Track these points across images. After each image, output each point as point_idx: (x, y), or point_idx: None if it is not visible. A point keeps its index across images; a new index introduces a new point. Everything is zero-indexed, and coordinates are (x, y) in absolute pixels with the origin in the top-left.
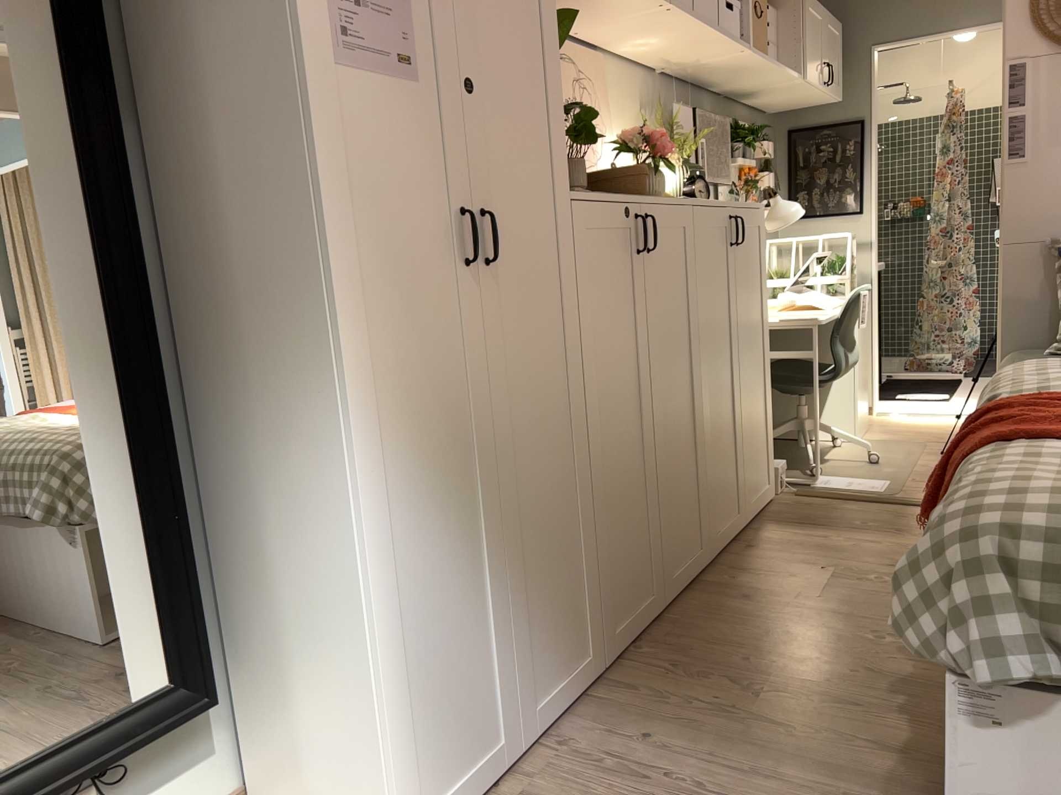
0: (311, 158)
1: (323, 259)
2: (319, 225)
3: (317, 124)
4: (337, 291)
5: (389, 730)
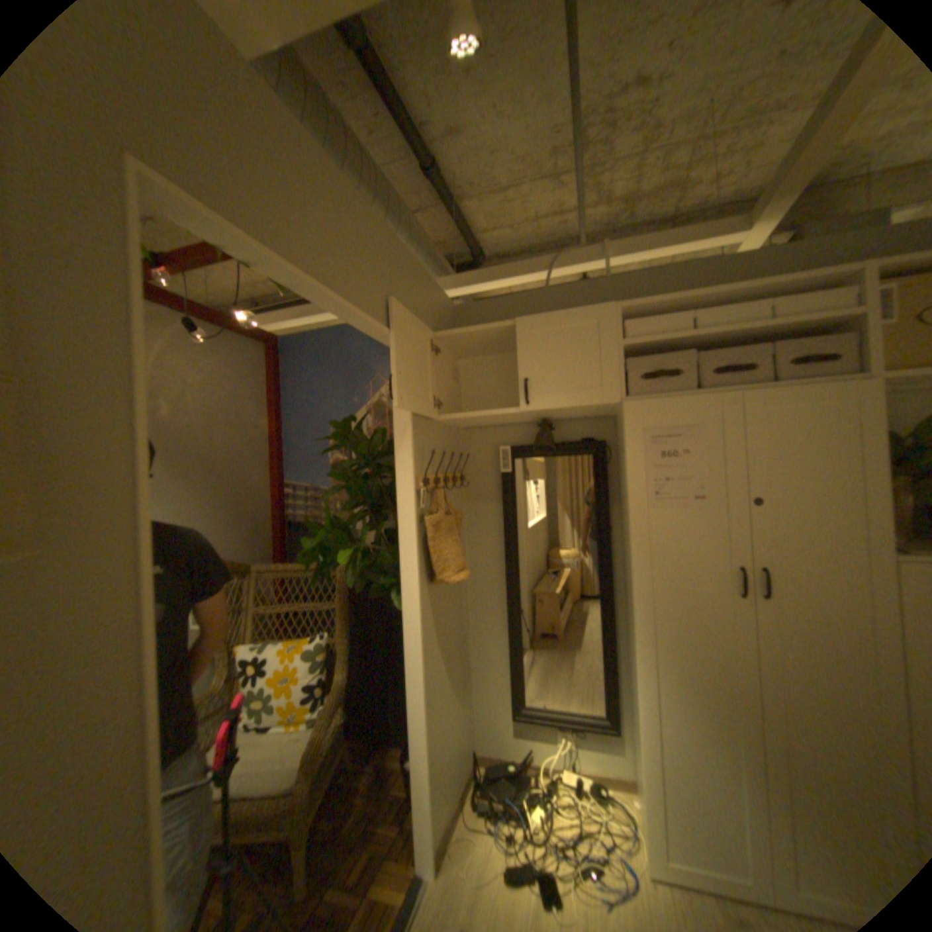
0: (632, 549)
1: (634, 589)
2: (634, 575)
3: (637, 536)
4: (641, 602)
5: (653, 804)
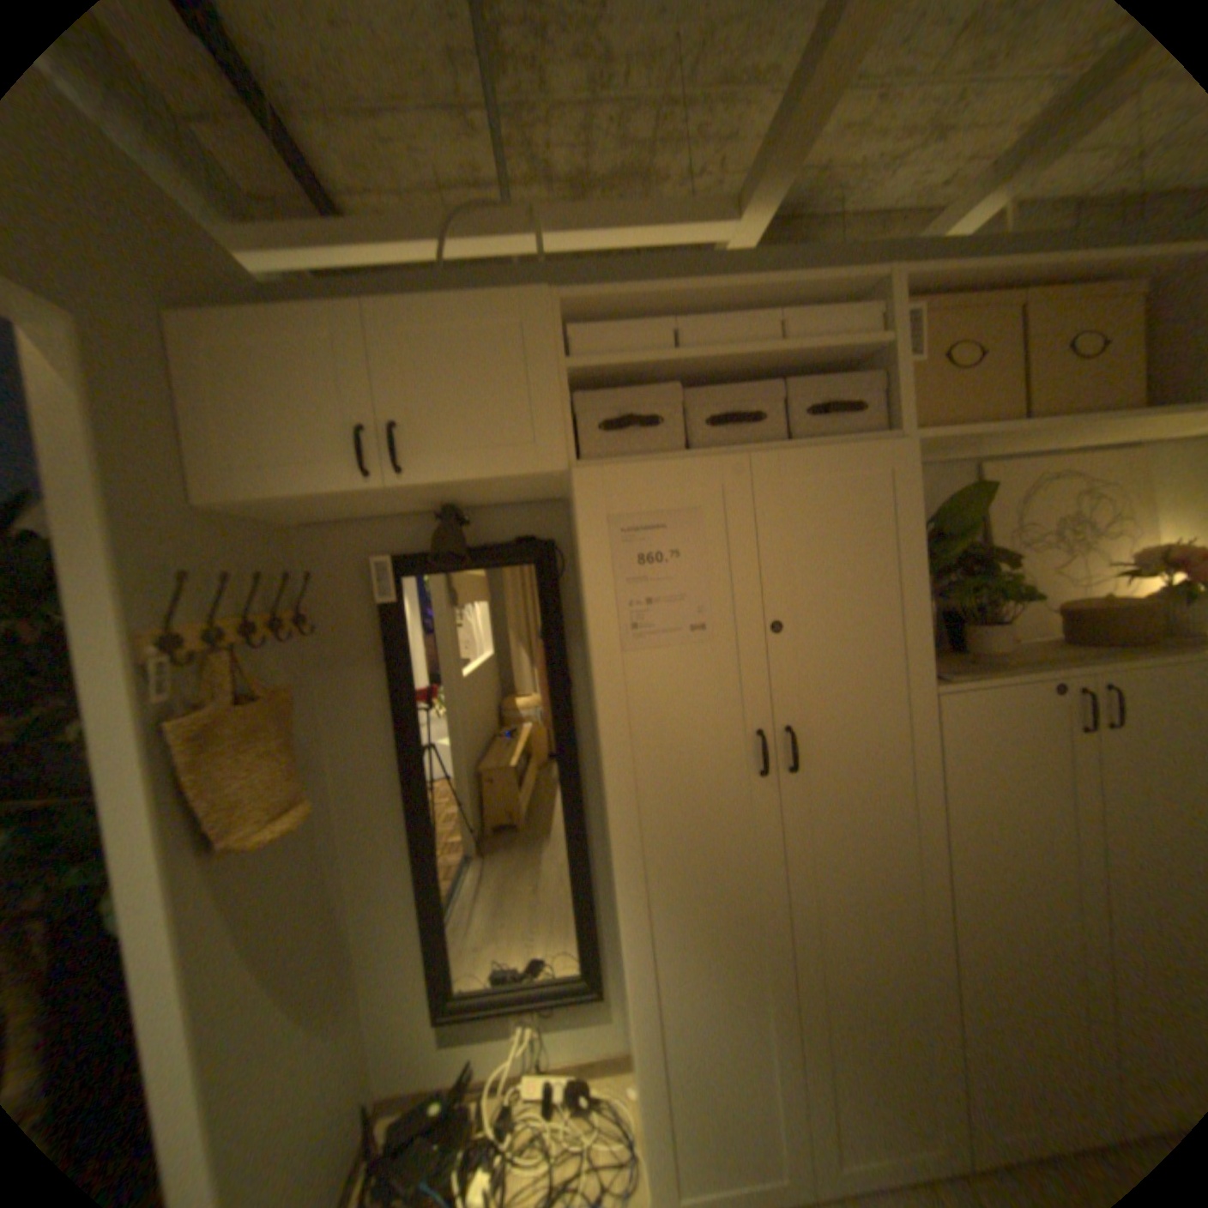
0: (600, 723)
1: (608, 788)
2: (605, 766)
3: (608, 699)
4: (619, 808)
5: (653, 1120)
